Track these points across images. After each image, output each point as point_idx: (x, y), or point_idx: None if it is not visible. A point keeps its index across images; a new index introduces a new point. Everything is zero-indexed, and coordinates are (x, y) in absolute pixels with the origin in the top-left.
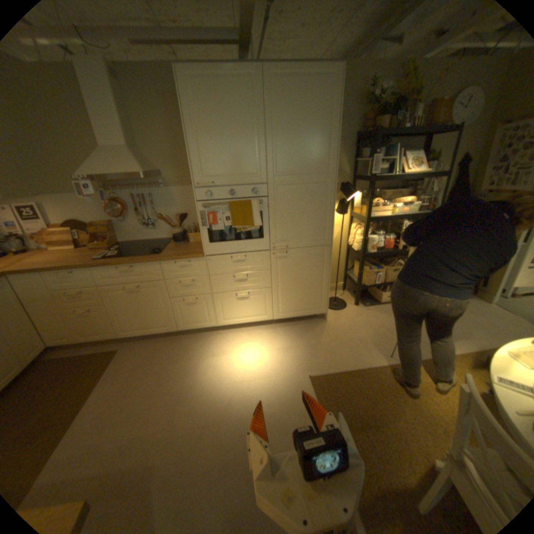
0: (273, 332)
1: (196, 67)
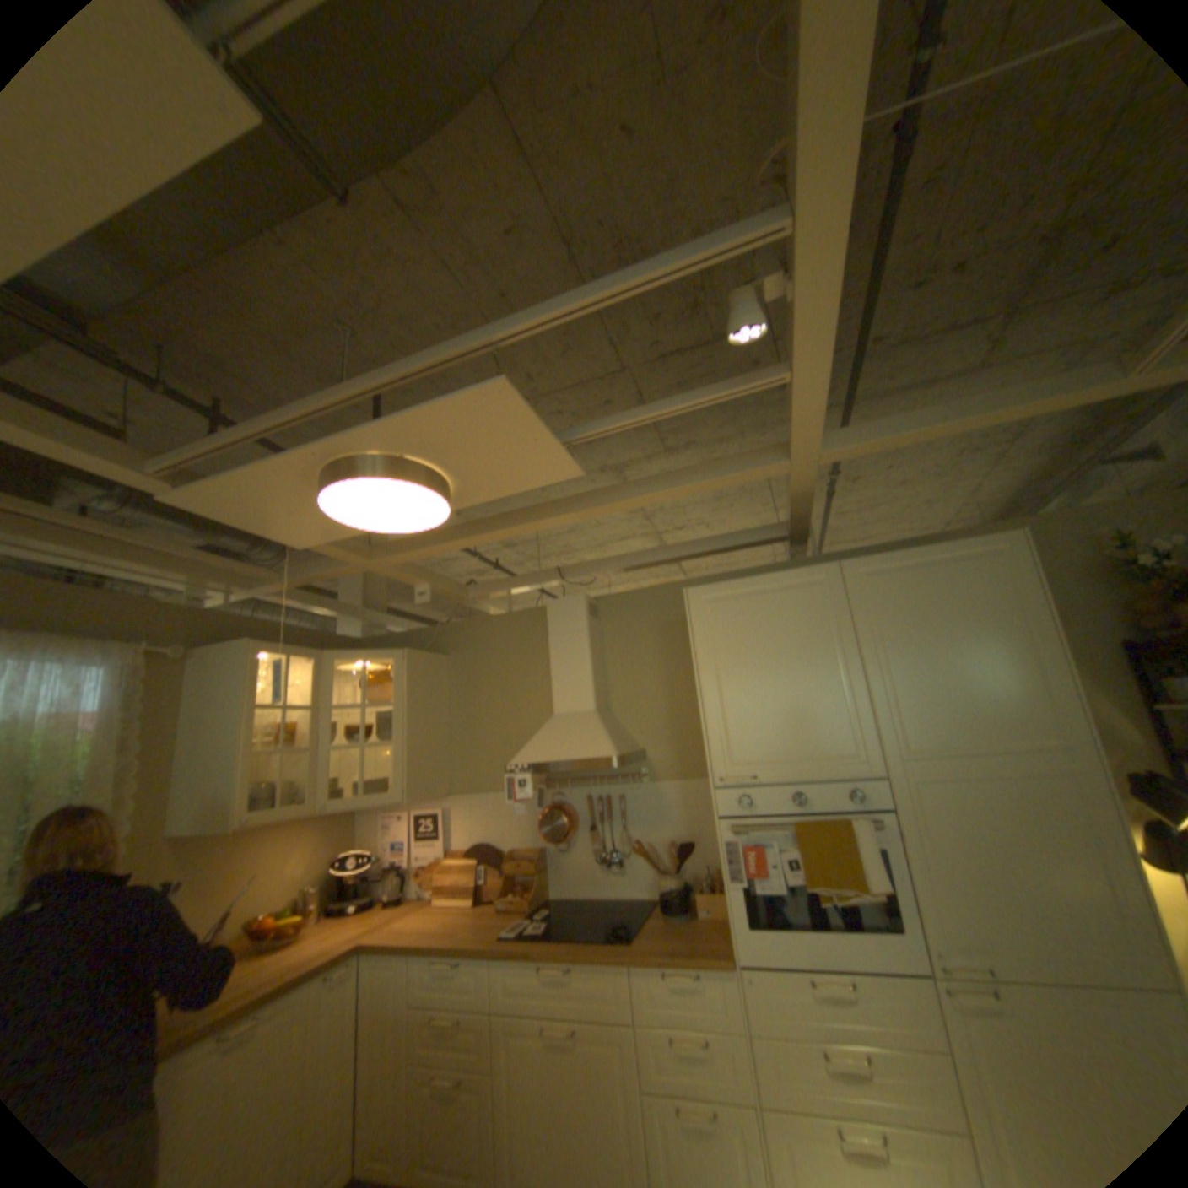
0: None
1: (720, 587)
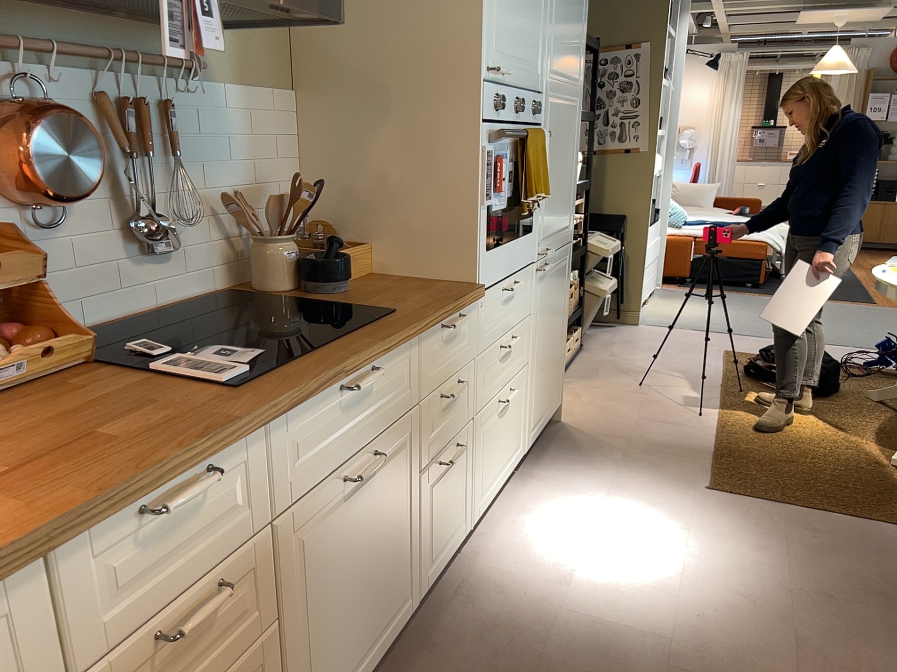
0: (544, 481)
1: None
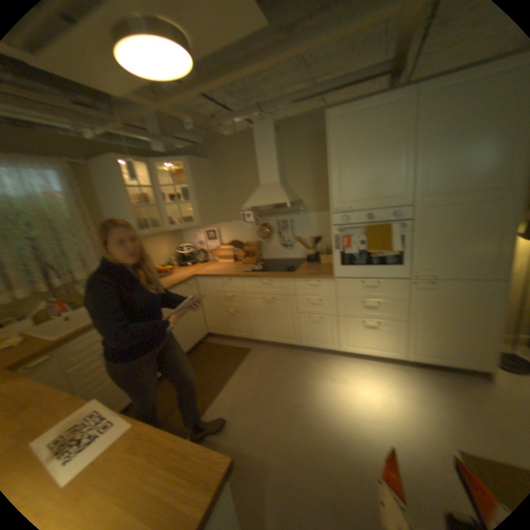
0: (407, 377)
1: (347, 108)
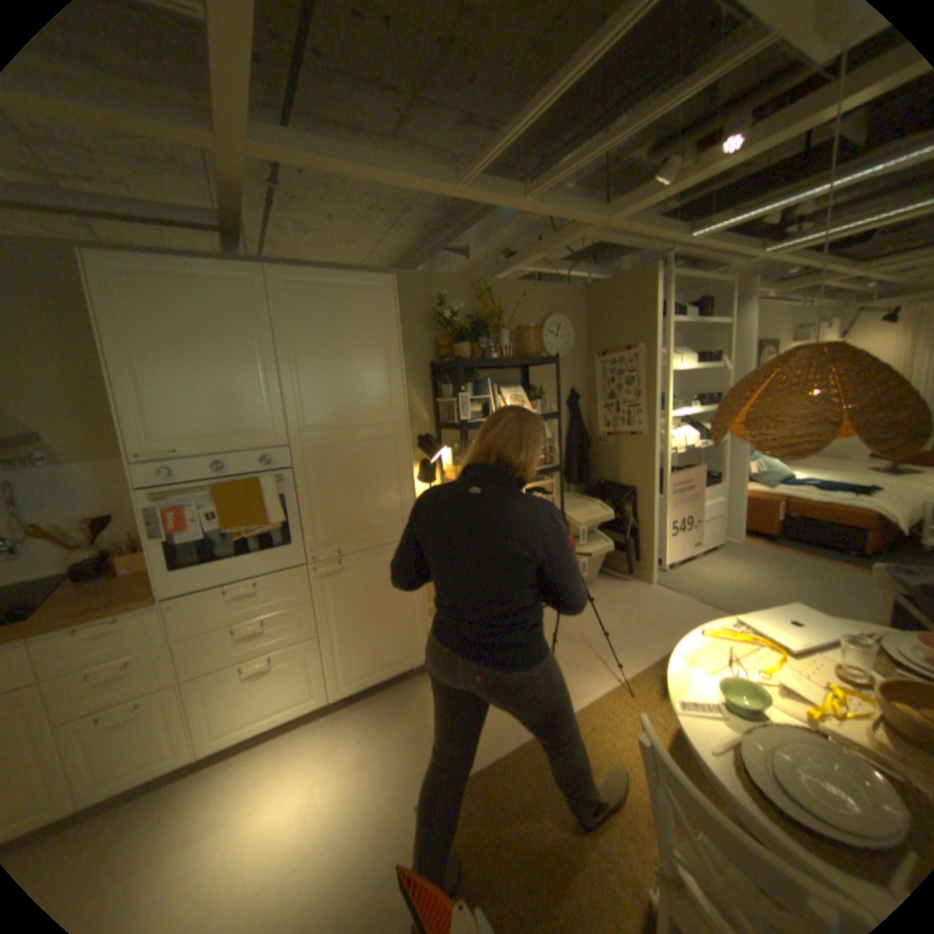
0: (331, 733)
1: (132, 259)
